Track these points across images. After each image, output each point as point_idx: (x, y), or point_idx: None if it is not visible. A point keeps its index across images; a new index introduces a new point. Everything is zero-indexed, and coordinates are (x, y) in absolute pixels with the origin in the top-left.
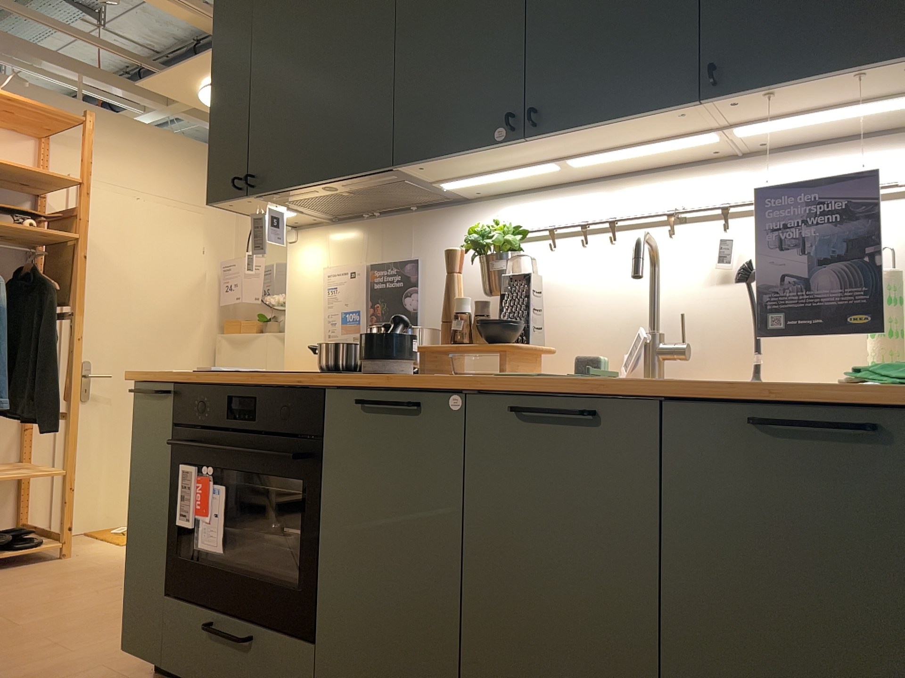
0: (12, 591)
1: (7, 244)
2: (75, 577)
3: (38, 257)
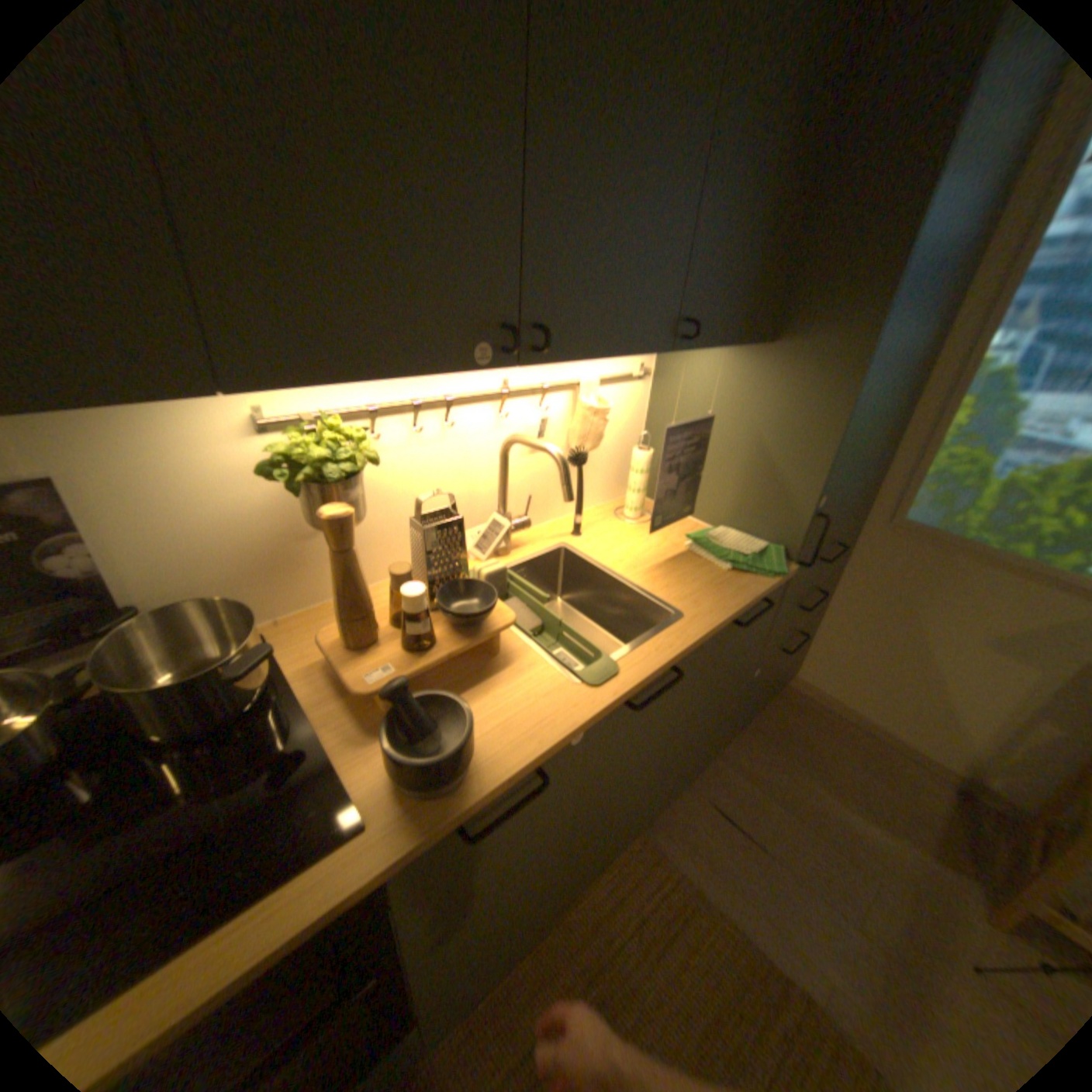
0: None
1: None
2: None
3: None
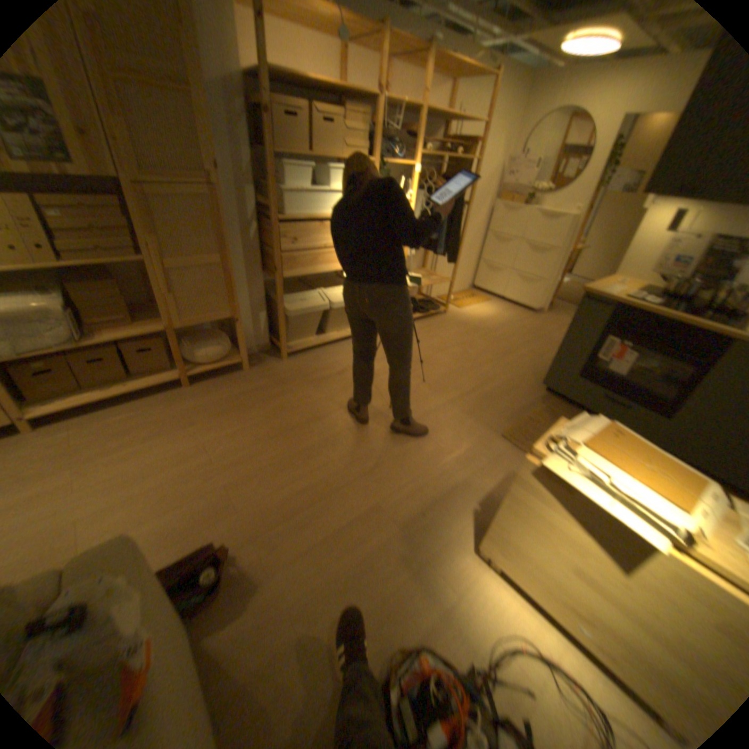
0: (447, 332)
1: (430, 156)
2: (461, 327)
3: (442, 163)
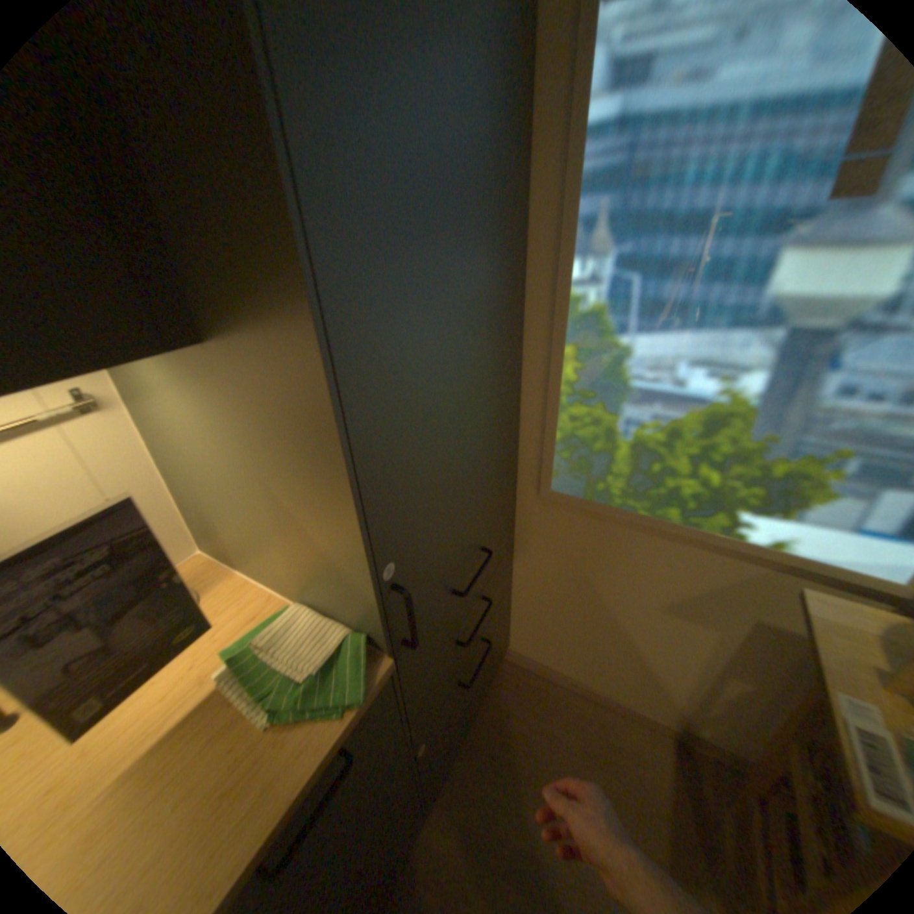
0: None
1: None
2: None
3: None
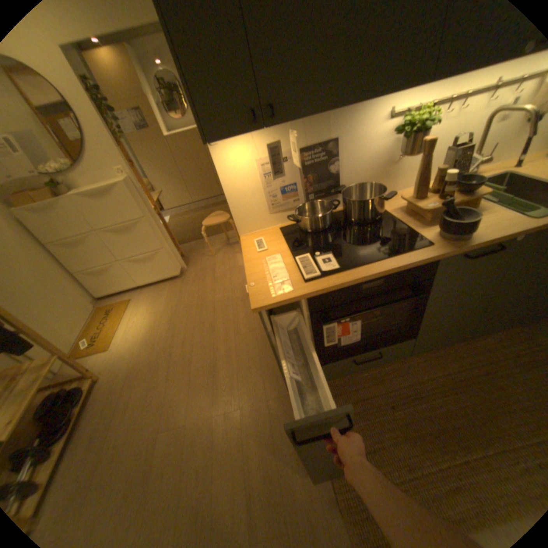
0: (126, 418)
1: None
2: (136, 383)
3: None
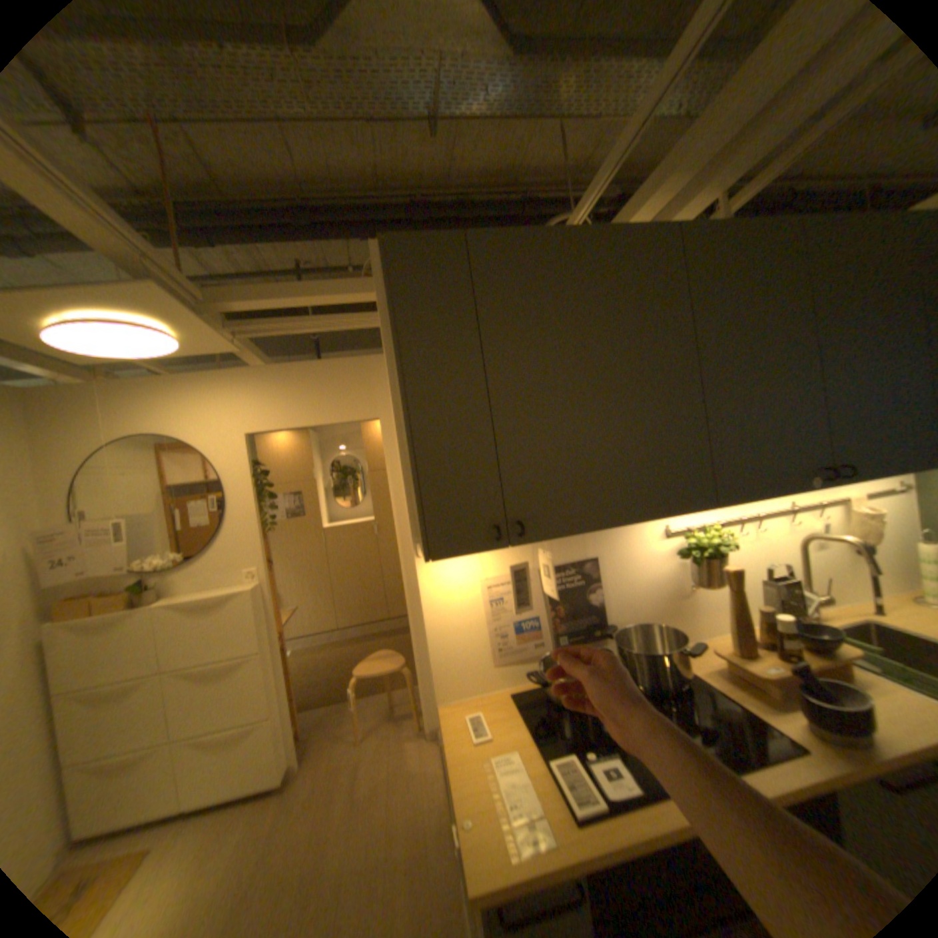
0: None
1: None
2: None
3: None
